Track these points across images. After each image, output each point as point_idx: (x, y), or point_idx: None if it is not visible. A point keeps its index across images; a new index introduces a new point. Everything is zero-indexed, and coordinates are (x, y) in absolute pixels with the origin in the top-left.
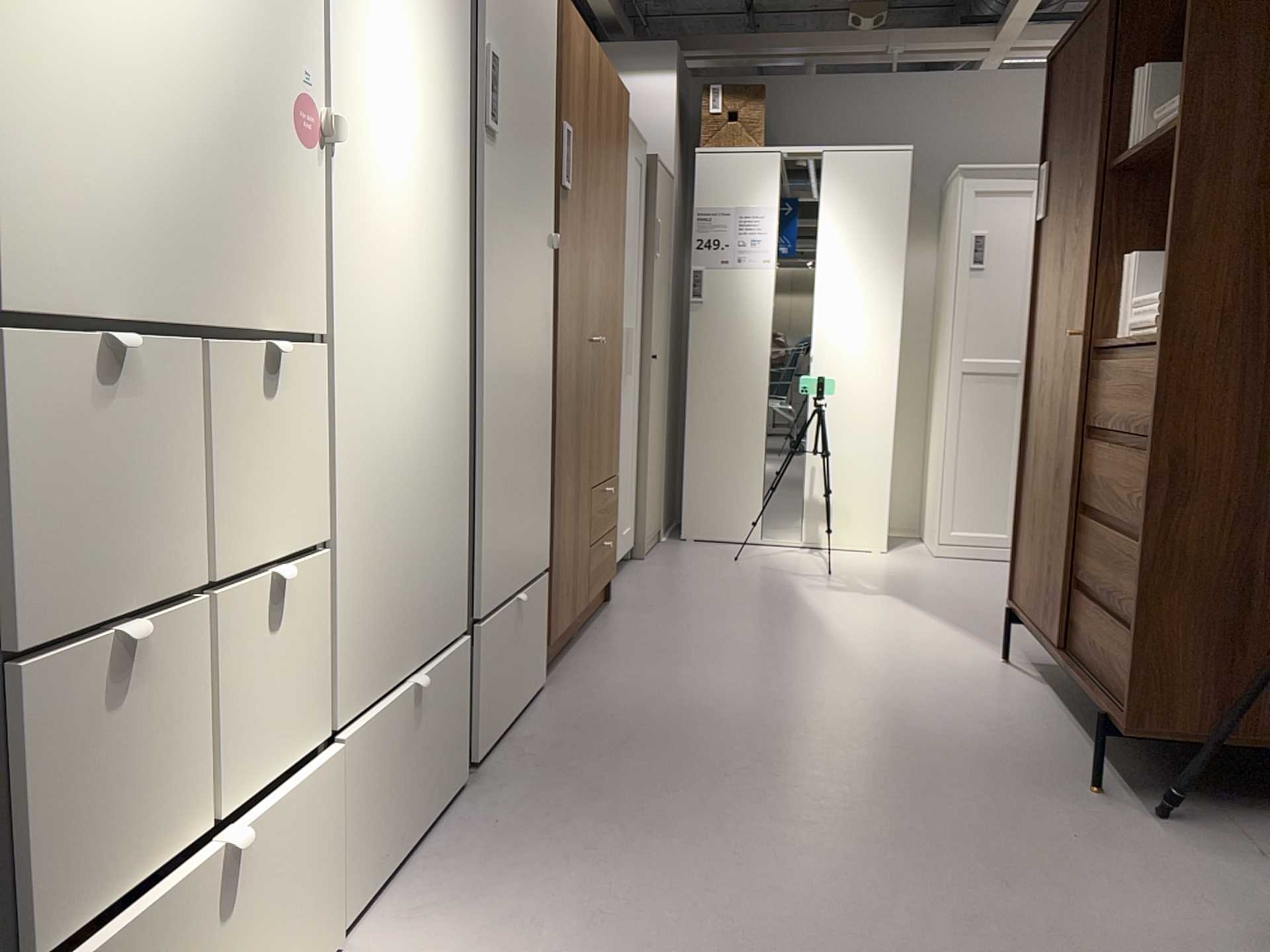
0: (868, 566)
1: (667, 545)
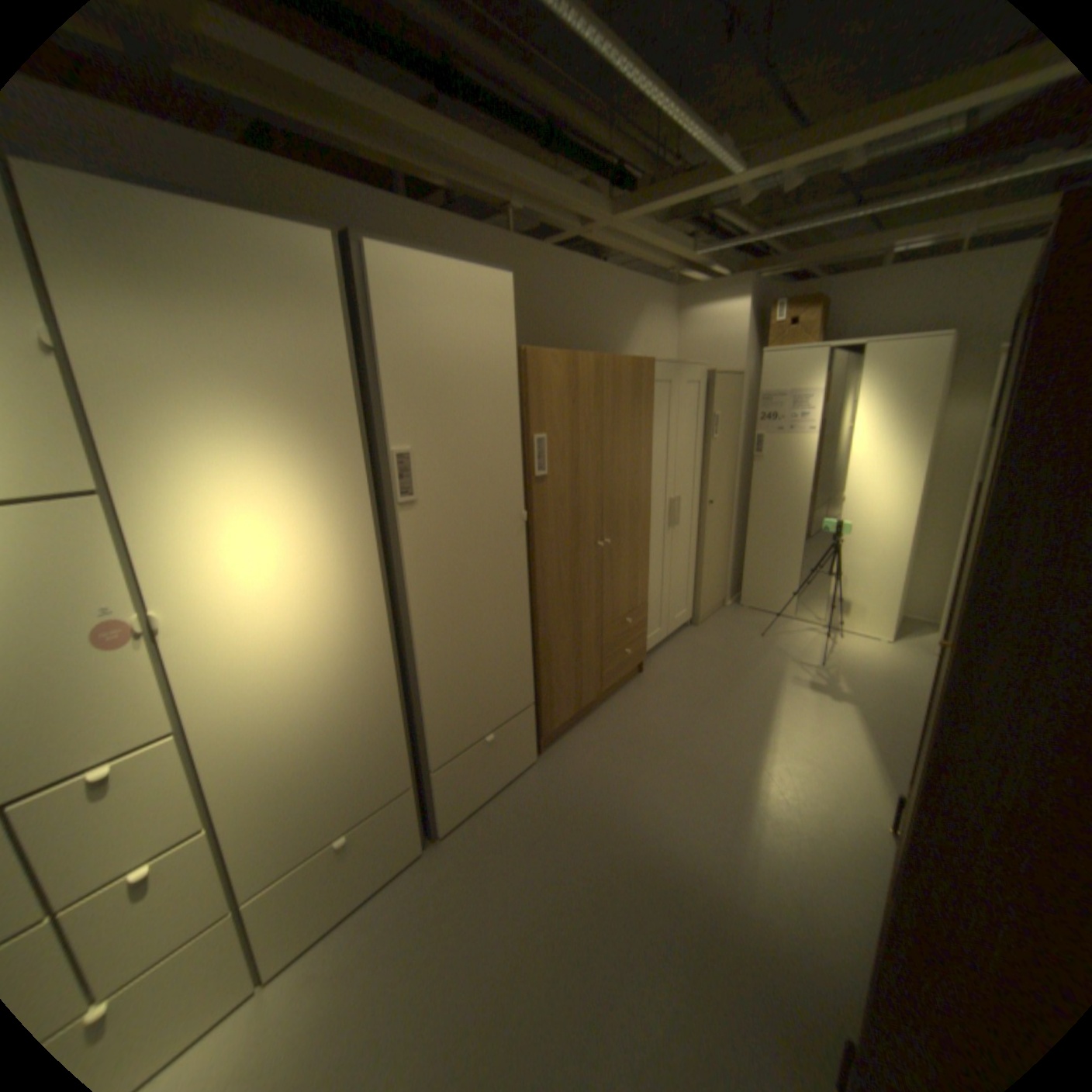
0: (863, 660)
1: (727, 610)
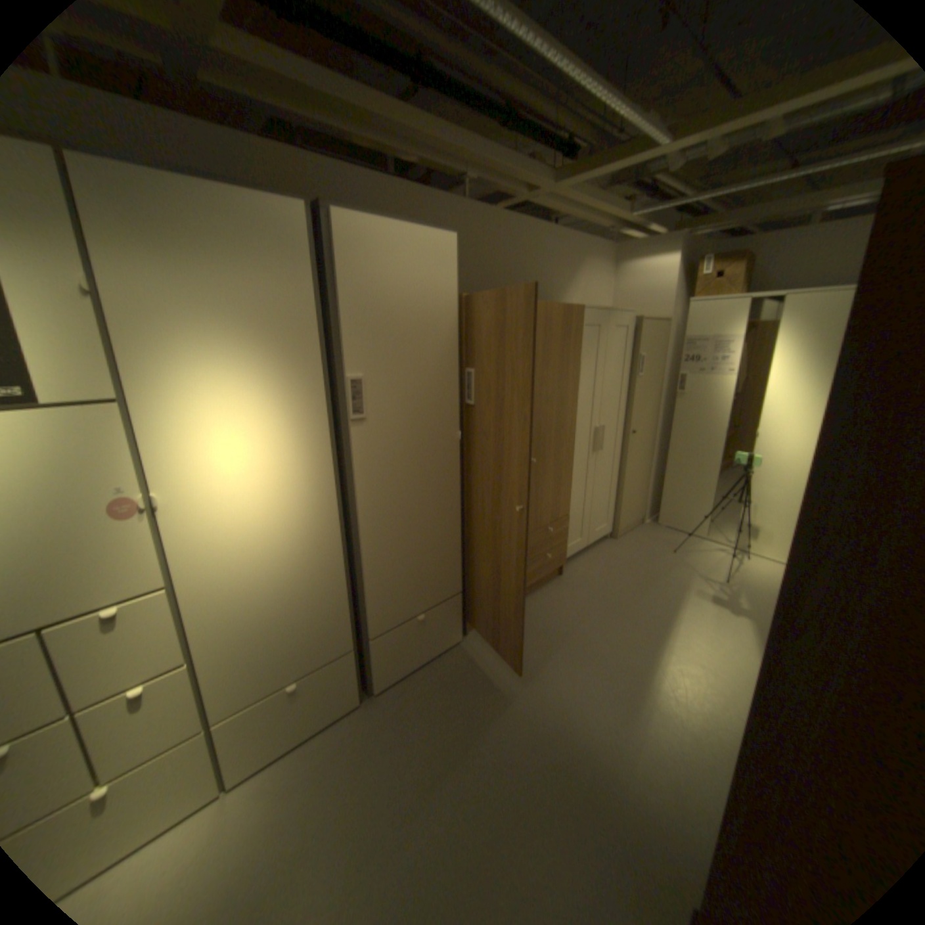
0: (767, 581)
1: (646, 527)
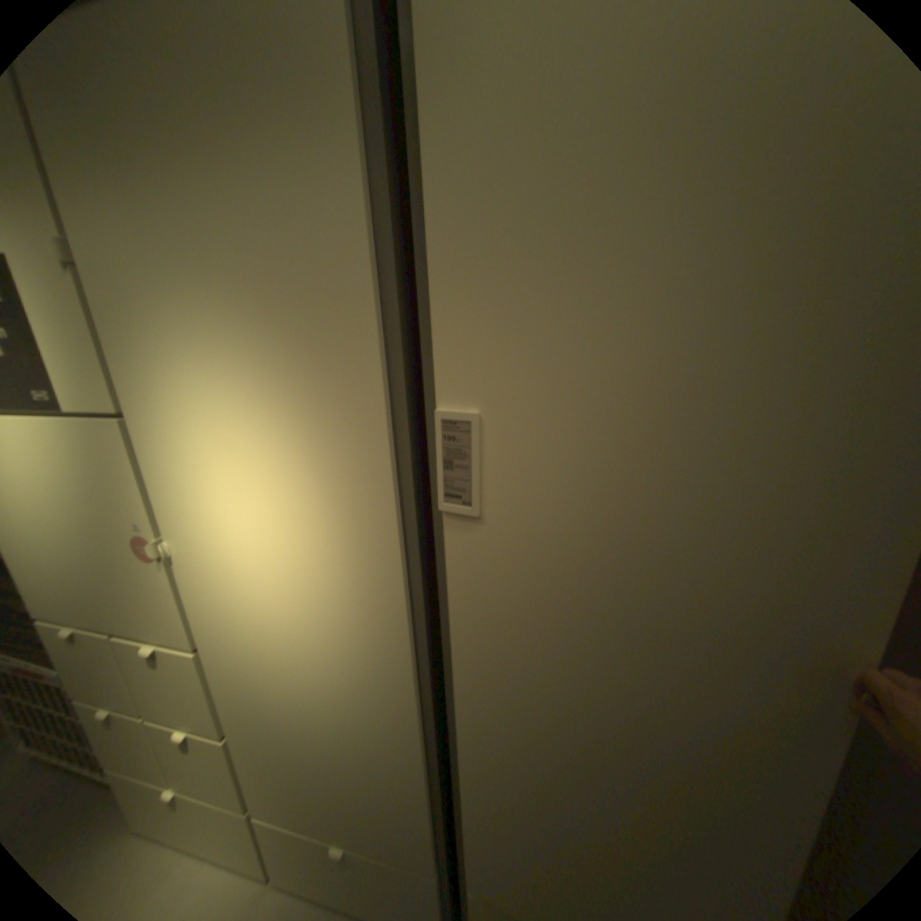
0: None
1: None
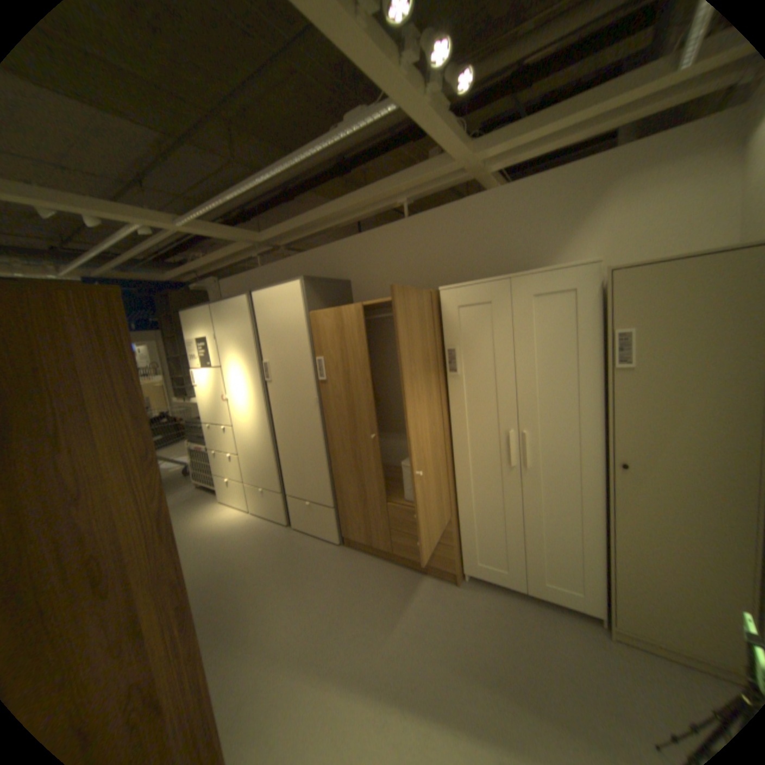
0: None
1: None
